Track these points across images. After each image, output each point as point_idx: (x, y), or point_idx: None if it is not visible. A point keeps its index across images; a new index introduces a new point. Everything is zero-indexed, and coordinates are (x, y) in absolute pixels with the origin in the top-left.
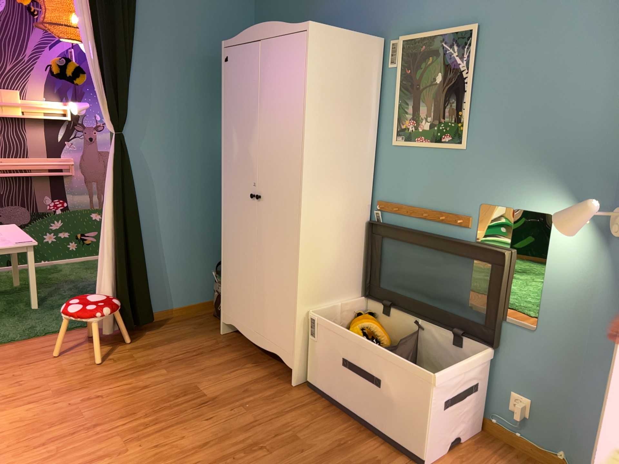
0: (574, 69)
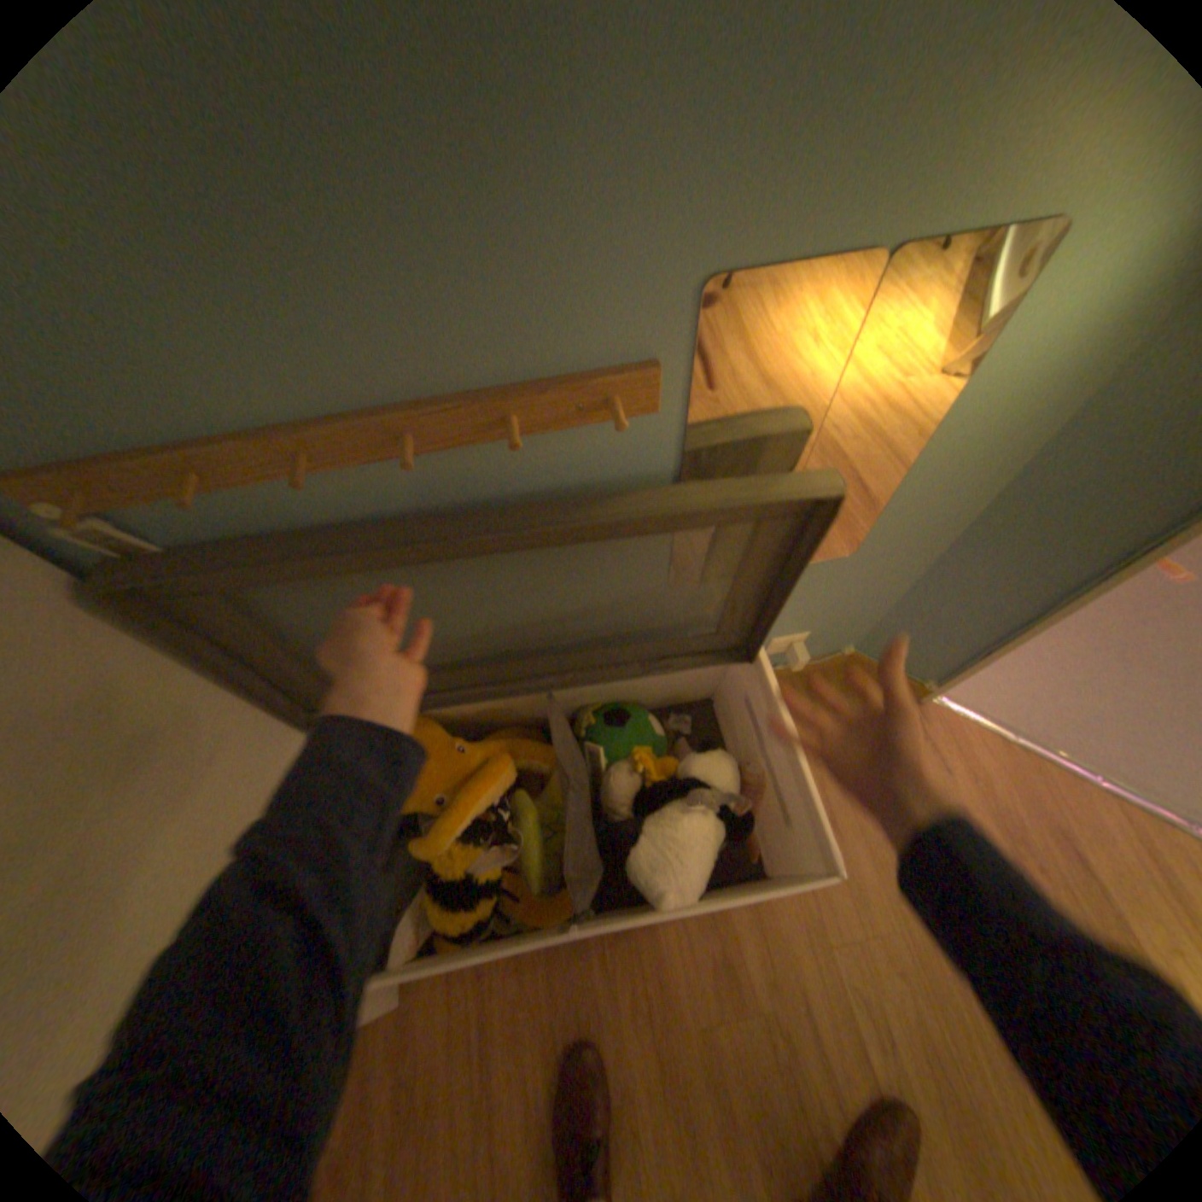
0: None
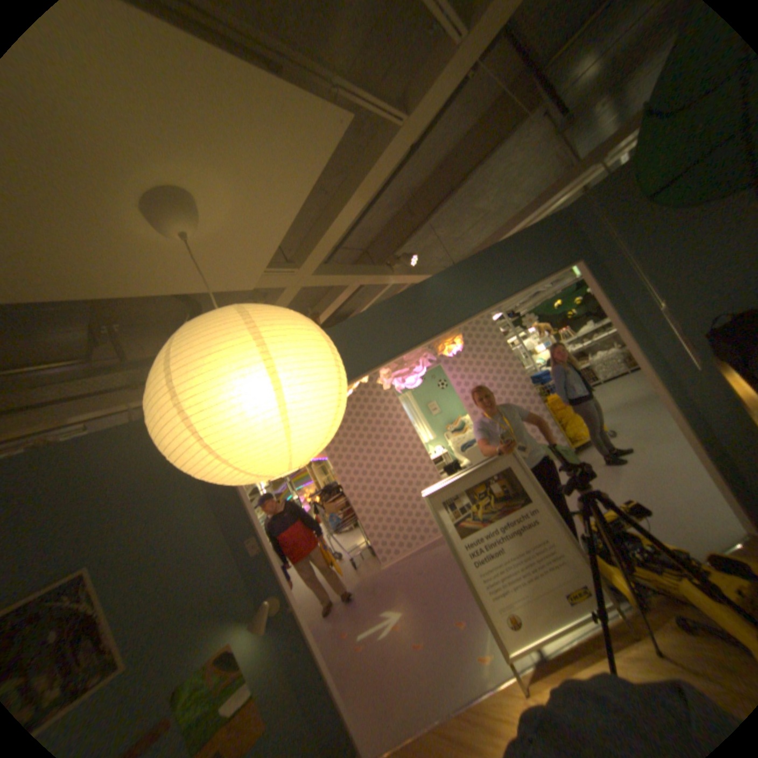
0: (186, 554)
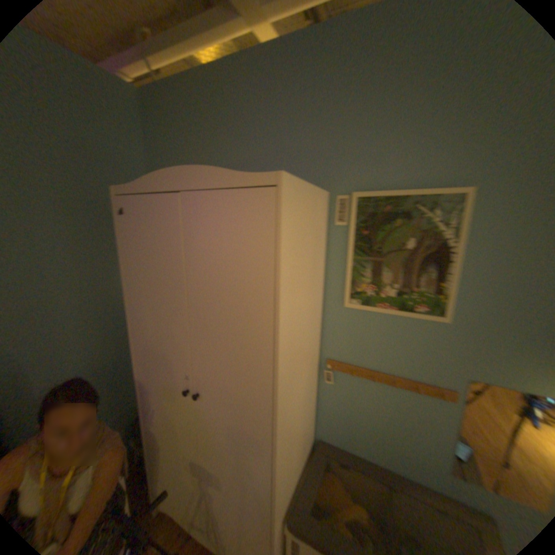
0: None
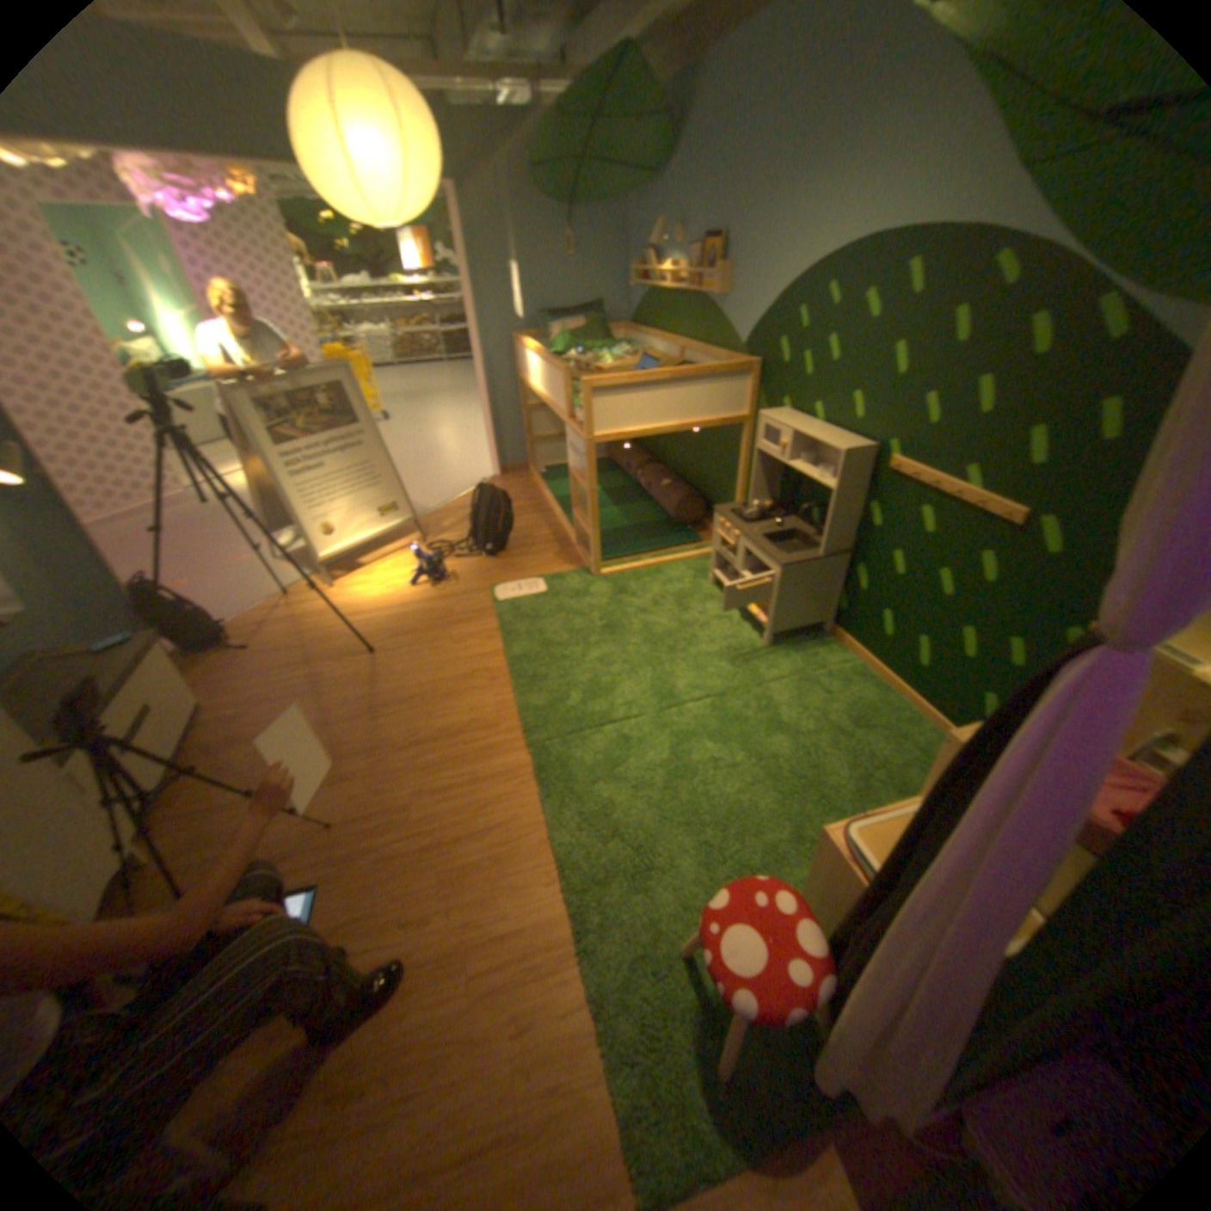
0: None
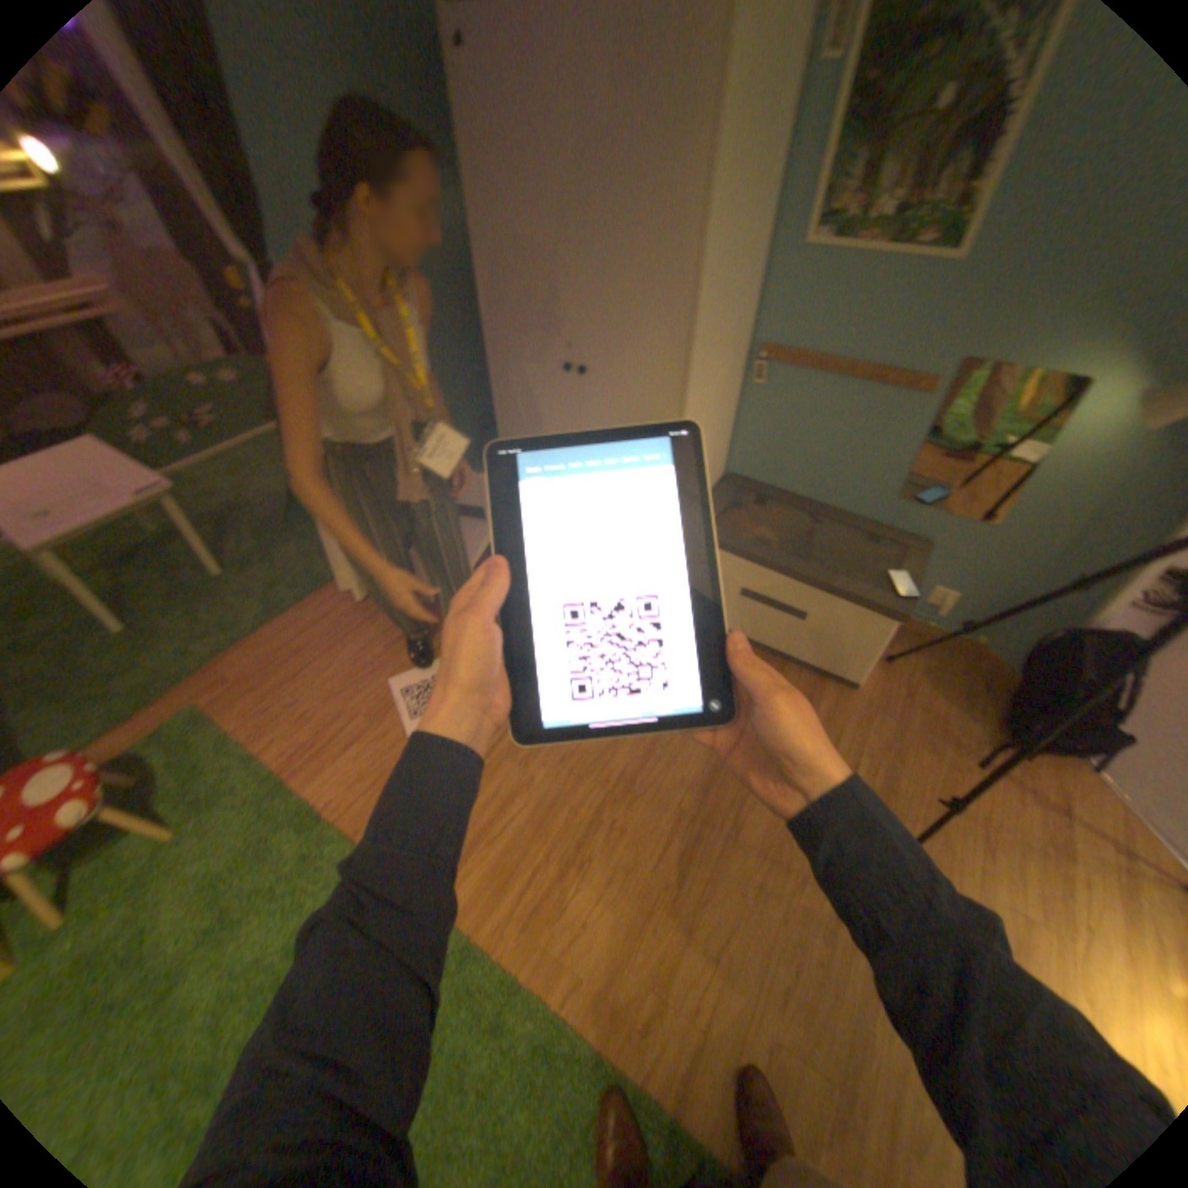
0: None
